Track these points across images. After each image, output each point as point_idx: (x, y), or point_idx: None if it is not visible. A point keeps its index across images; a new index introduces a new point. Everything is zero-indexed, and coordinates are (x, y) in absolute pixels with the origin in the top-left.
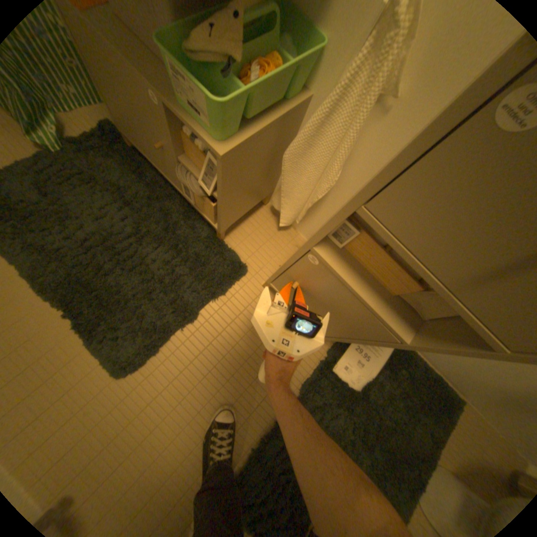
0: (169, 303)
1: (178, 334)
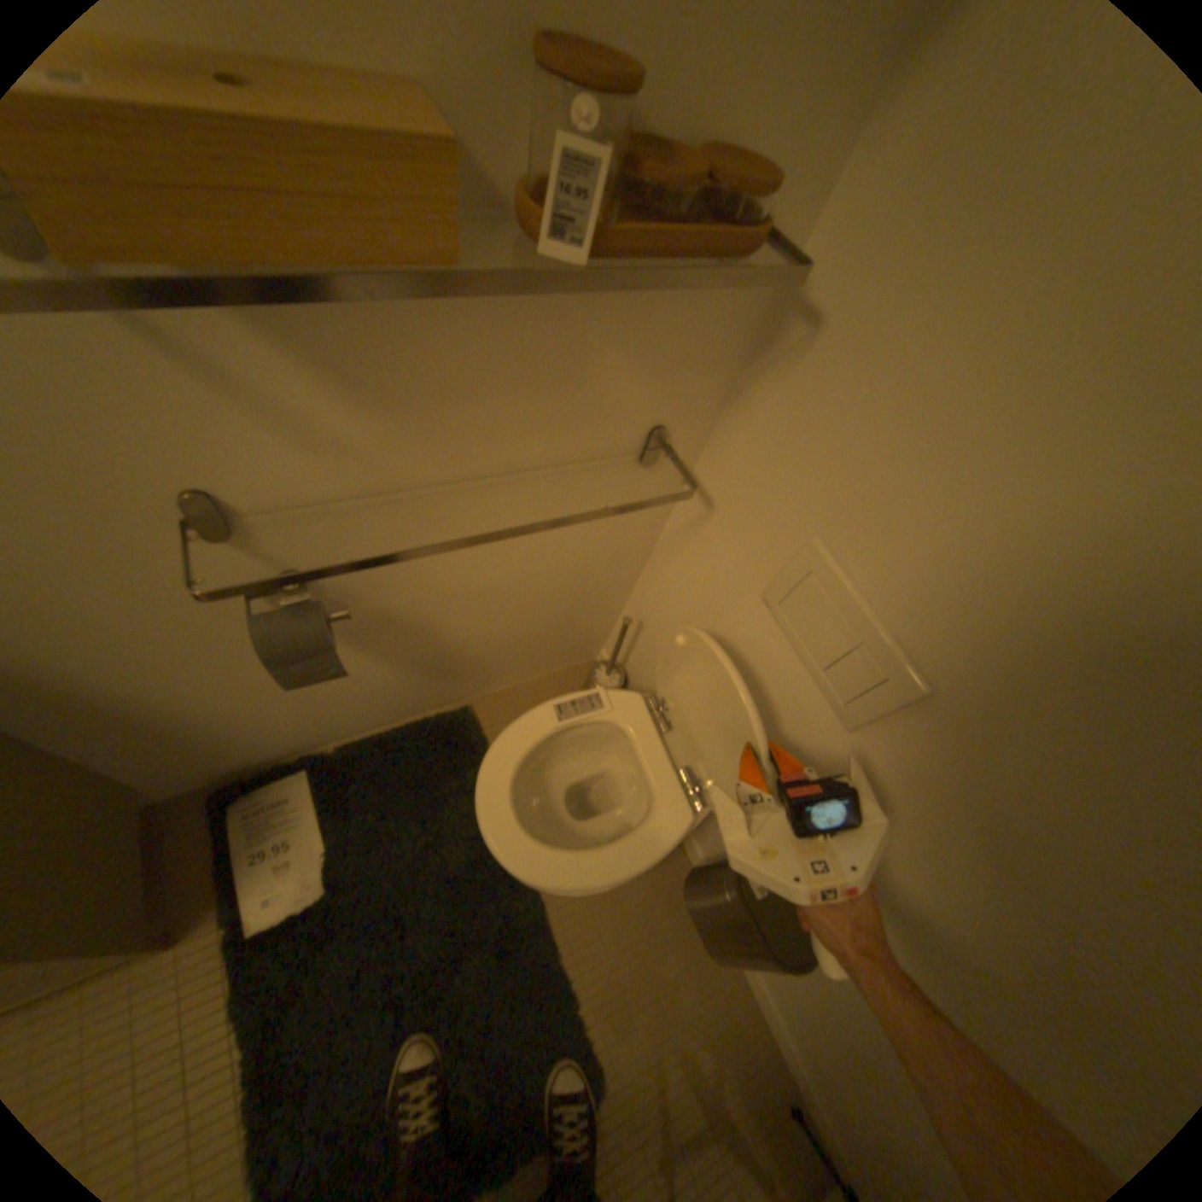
0: None
1: None
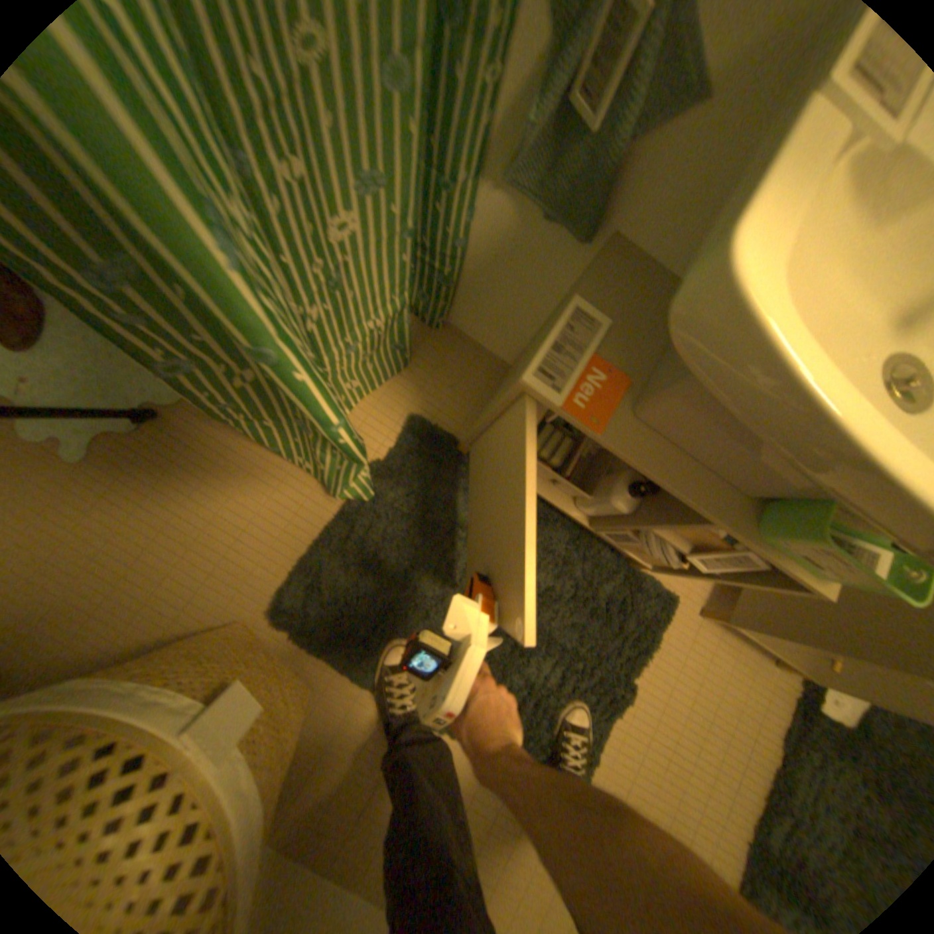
0: (603, 690)
1: (624, 727)
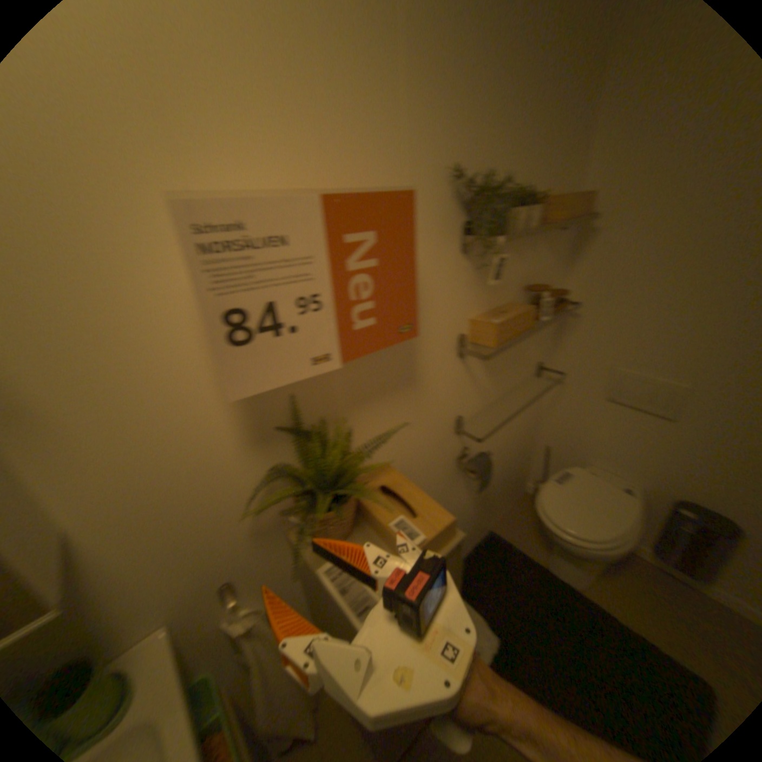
0: None
1: None
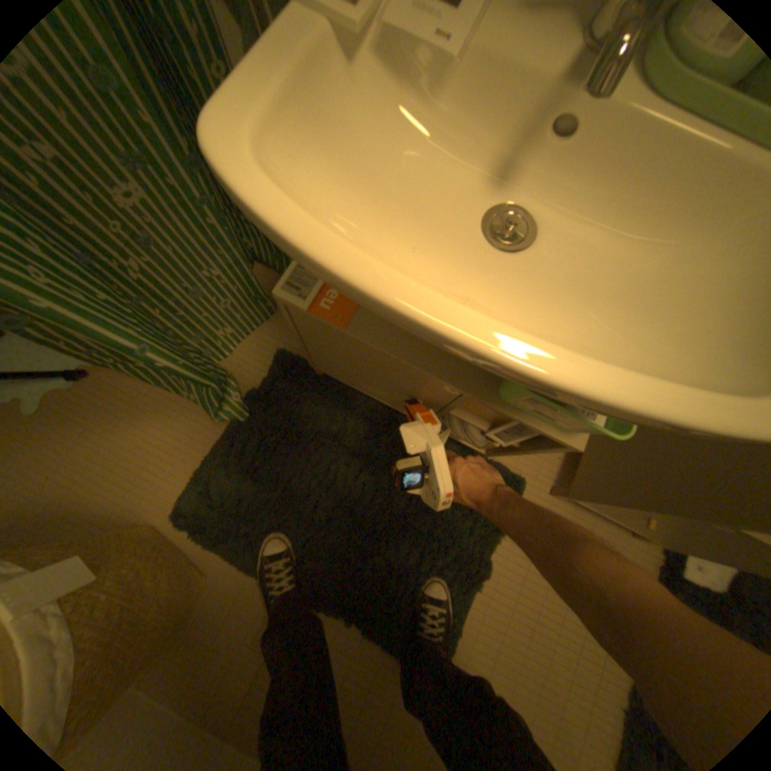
0: (457, 566)
1: (482, 599)
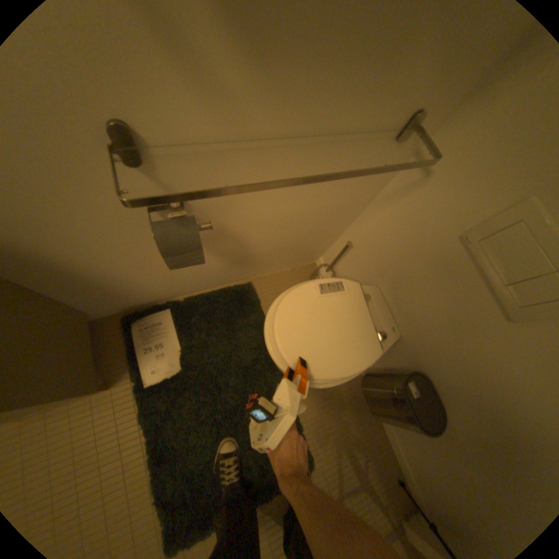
0: None
1: None
